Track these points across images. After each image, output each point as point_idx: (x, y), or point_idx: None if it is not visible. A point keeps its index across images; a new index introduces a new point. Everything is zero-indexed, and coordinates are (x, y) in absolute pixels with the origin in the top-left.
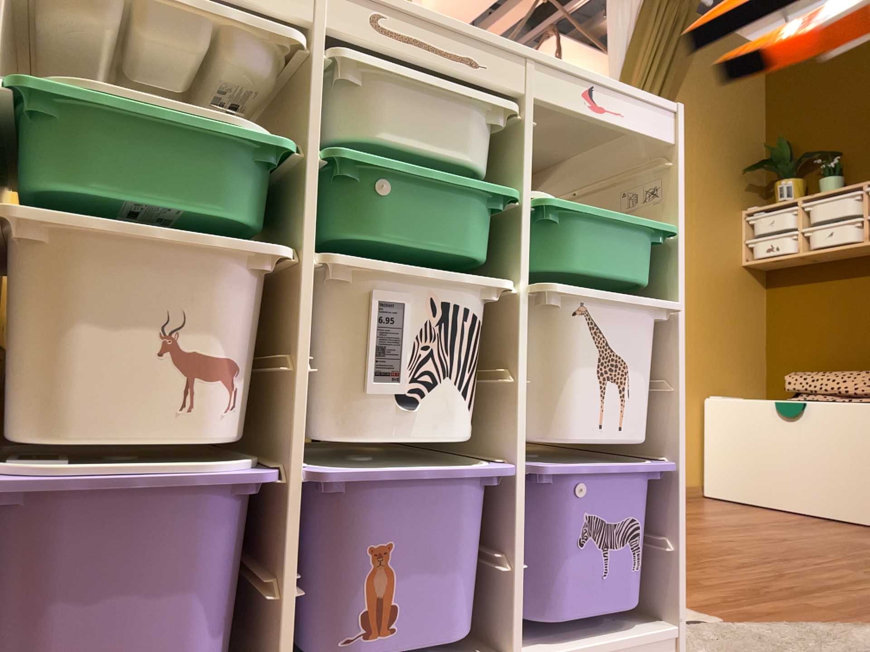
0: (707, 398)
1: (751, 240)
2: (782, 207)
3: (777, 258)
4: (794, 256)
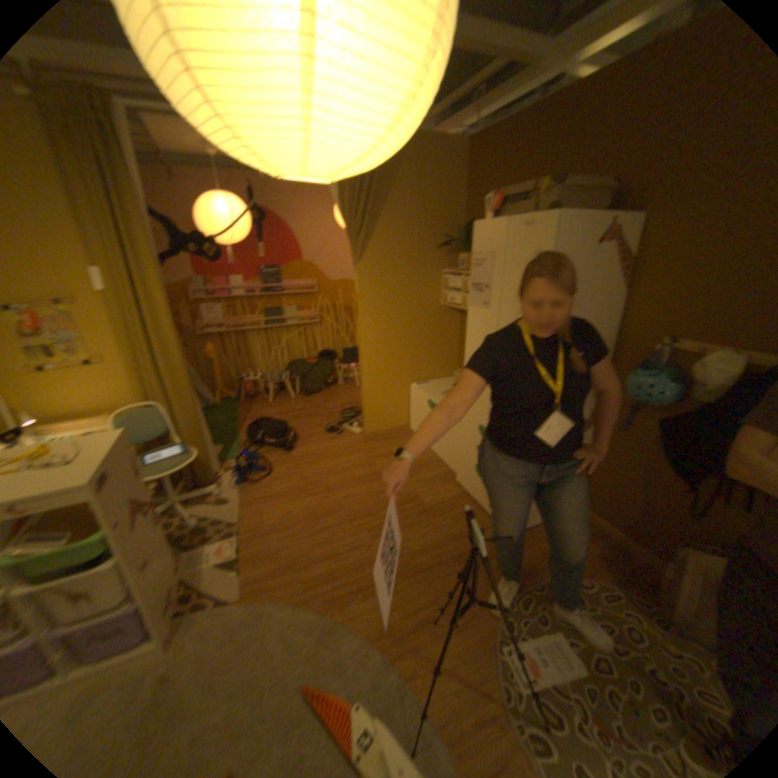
0: (410, 388)
1: (447, 291)
2: (462, 273)
3: (455, 308)
4: (461, 309)
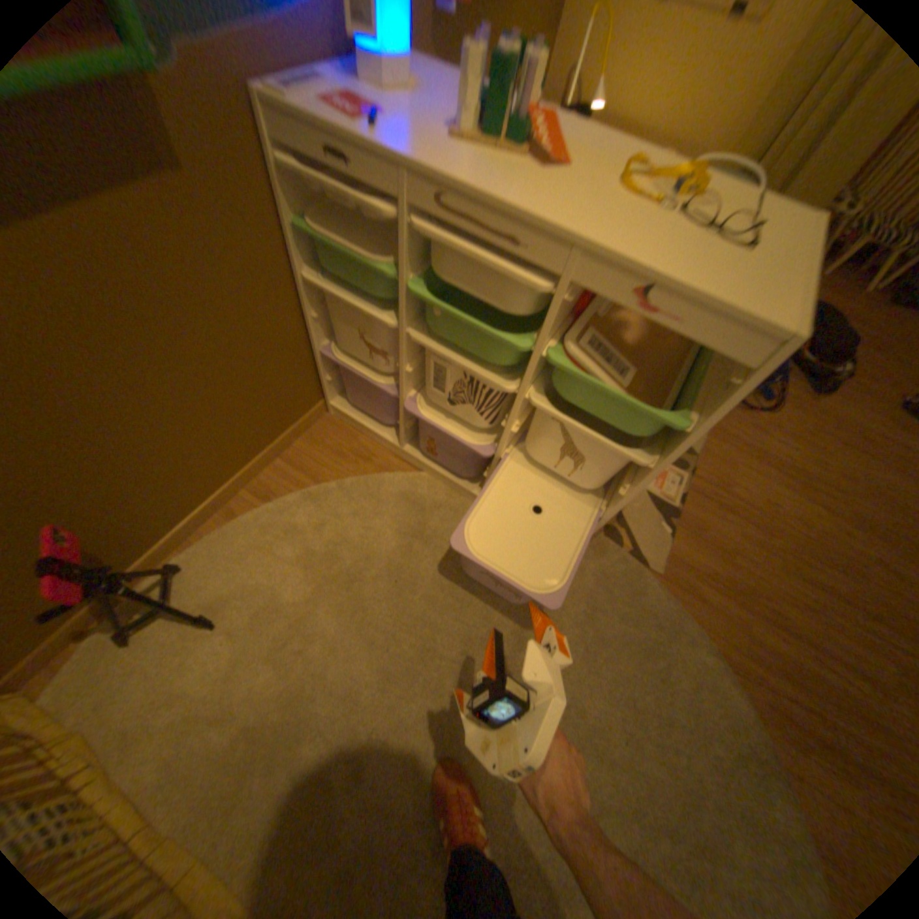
0: None
1: None
2: None
3: None
4: None
